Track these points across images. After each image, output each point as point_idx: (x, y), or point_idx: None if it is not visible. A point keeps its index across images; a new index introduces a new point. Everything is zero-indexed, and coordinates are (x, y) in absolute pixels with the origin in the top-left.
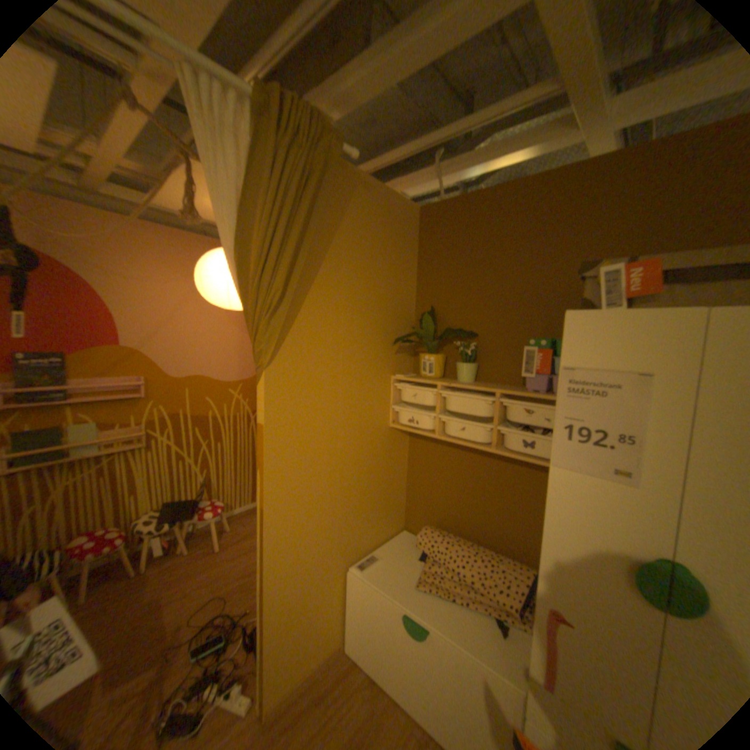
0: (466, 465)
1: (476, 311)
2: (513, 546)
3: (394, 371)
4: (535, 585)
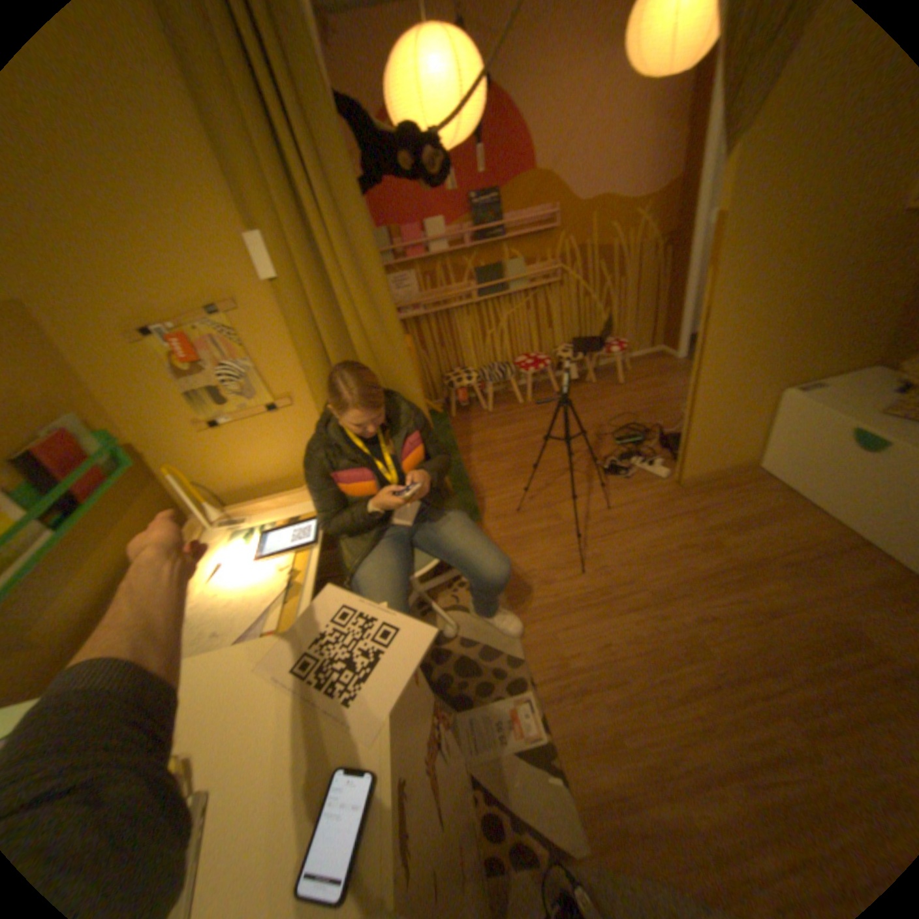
0: None
1: None
2: None
3: None
4: None
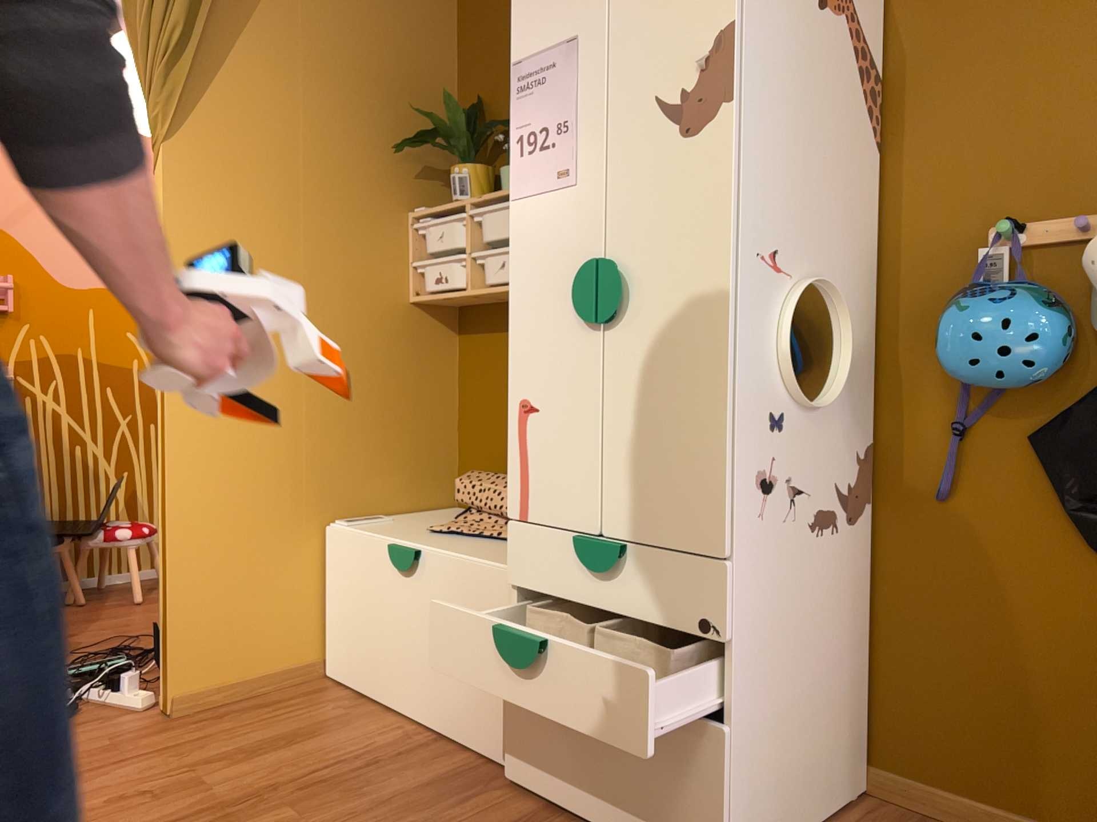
0: None
1: None
2: None
3: (416, 207)
4: None
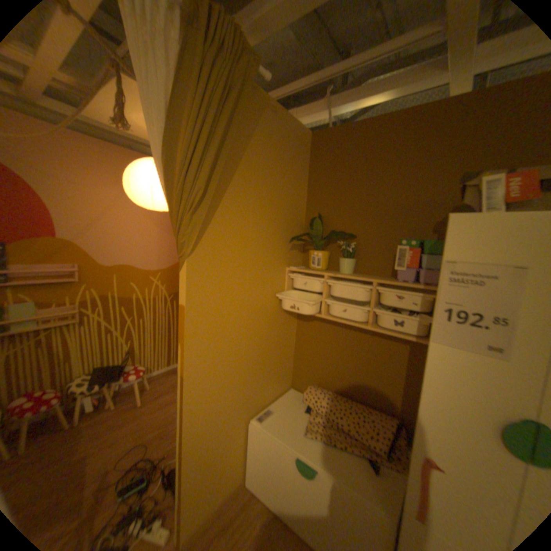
0: (343, 338)
1: (355, 217)
2: (379, 401)
3: (288, 263)
4: (397, 431)
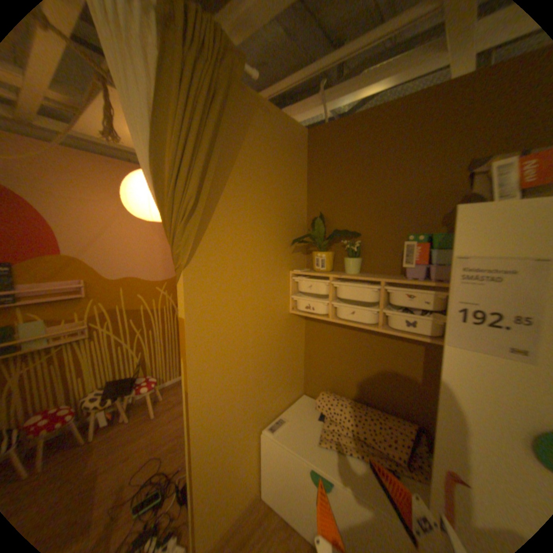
0: (353, 341)
1: (358, 214)
2: (395, 406)
3: (292, 267)
4: (417, 438)
